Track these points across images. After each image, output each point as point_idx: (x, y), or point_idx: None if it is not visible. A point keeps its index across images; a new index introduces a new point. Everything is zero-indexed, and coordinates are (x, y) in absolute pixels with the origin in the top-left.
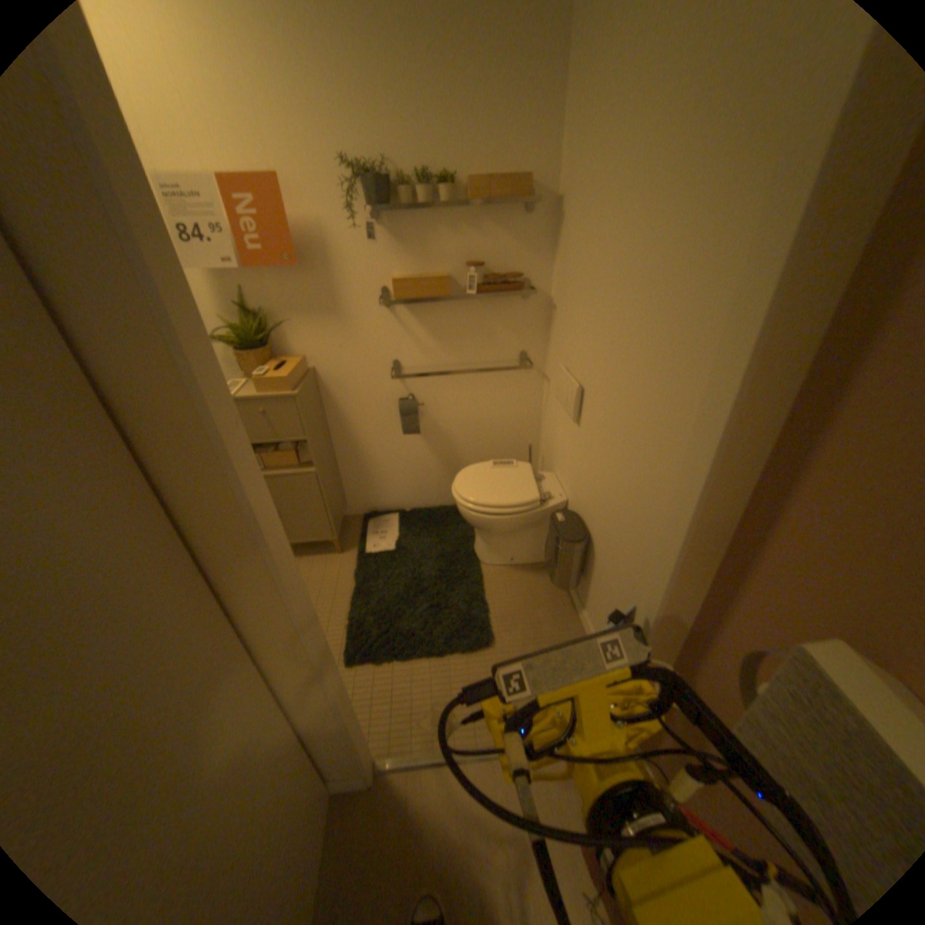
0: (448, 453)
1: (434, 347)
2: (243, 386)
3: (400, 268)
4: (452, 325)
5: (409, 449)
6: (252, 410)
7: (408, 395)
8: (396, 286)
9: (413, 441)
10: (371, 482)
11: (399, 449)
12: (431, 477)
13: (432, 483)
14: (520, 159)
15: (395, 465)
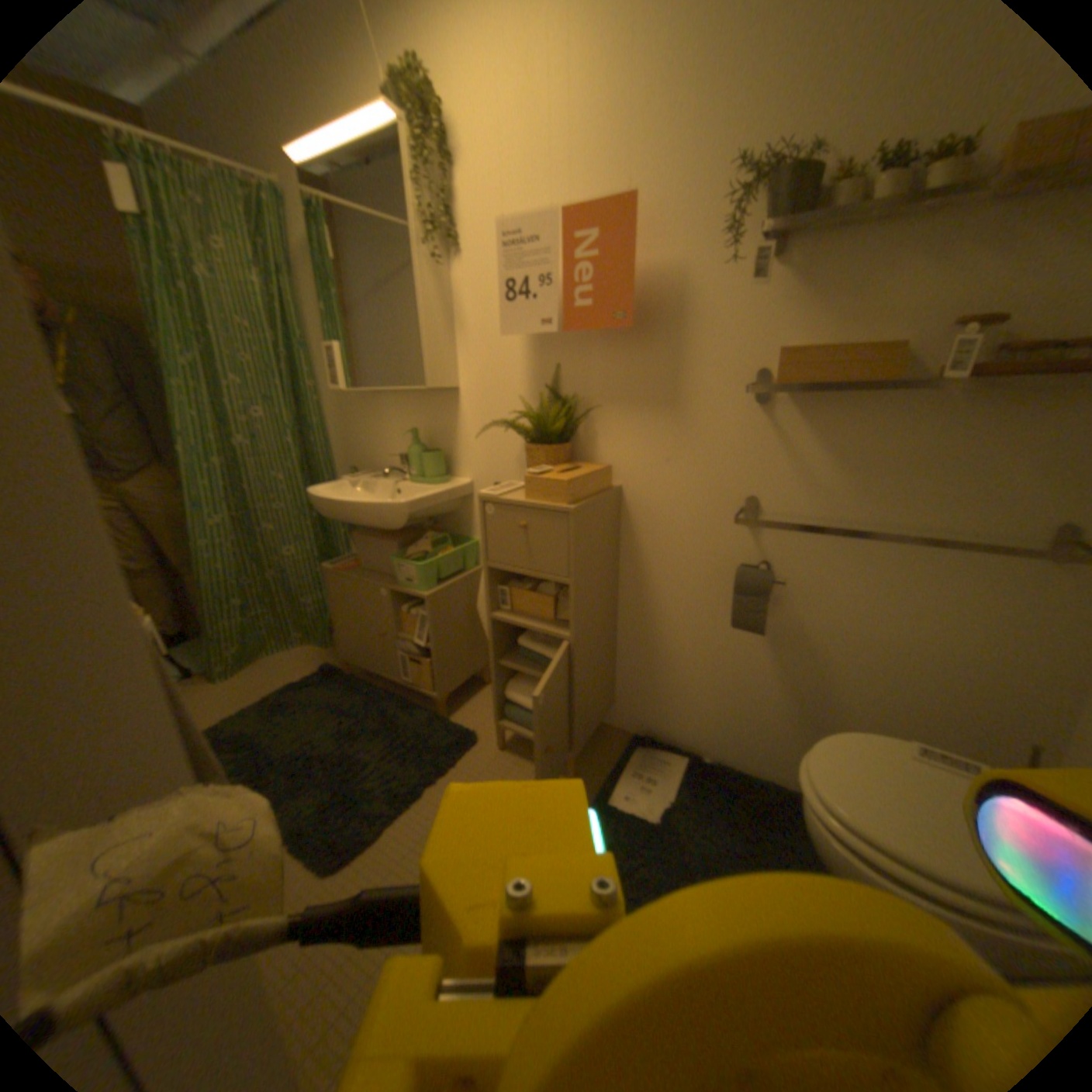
0: (816, 690)
1: (838, 482)
2: (517, 489)
3: (805, 332)
4: (890, 442)
5: (739, 655)
6: (511, 520)
7: (762, 560)
8: (789, 356)
9: (751, 644)
10: (659, 687)
11: (720, 650)
12: (769, 720)
13: (767, 734)
14: None
15: (705, 674)
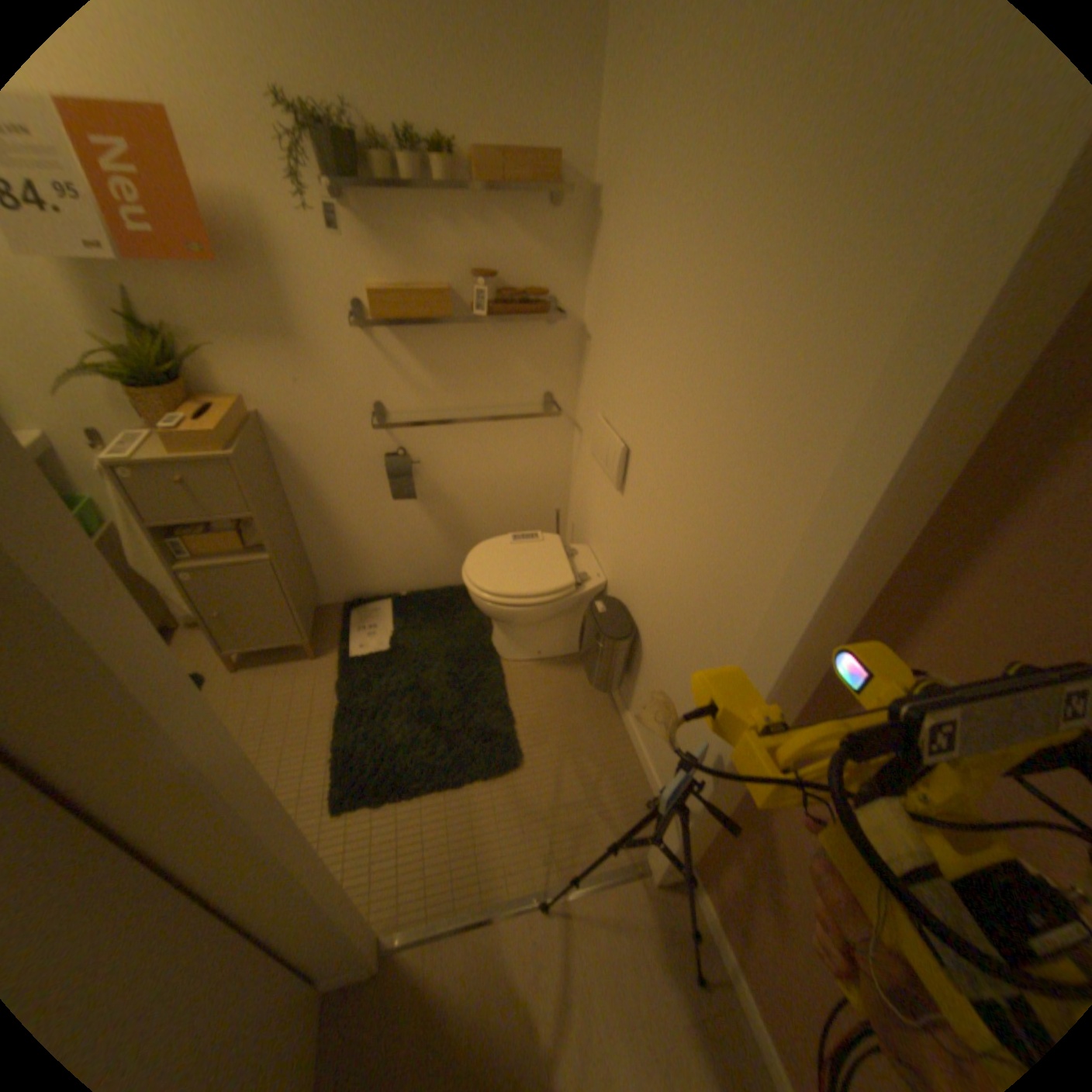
0: (455, 522)
1: (431, 385)
2: (145, 442)
3: (378, 273)
4: (455, 355)
5: (402, 518)
6: (162, 479)
7: (398, 449)
8: (375, 300)
9: (408, 508)
10: (352, 562)
11: (389, 519)
12: (433, 552)
13: (434, 560)
14: (545, 128)
15: (383, 539)
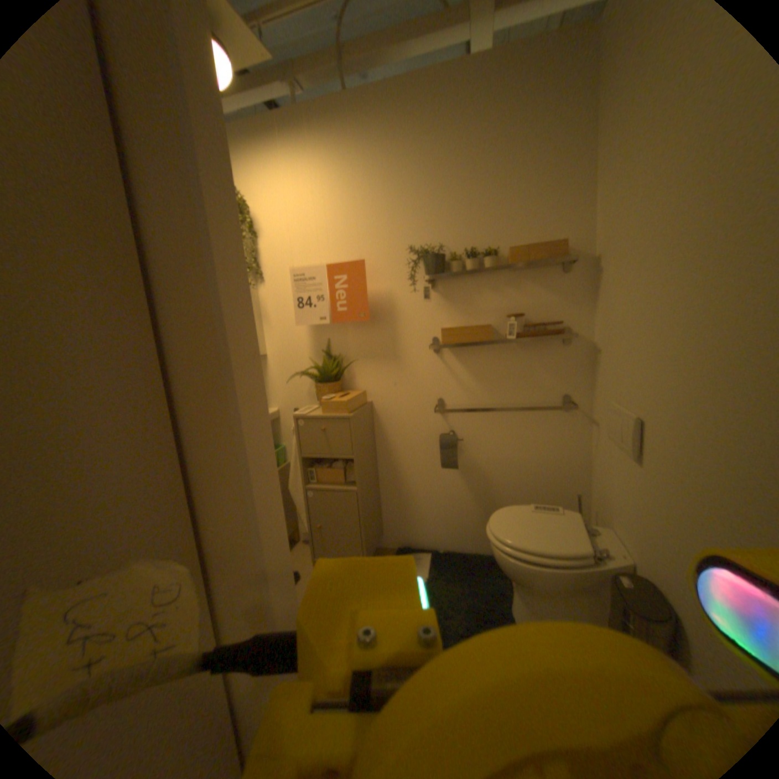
0: (488, 493)
1: (476, 386)
2: (315, 408)
3: (450, 320)
4: (494, 366)
5: (448, 483)
6: (316, 426)
7: (450, 429)
8: (445, 331)
9: (453, 475)
10: (409, 513)
11: (438, 483)
12: (469, 517)
13: (469, 525)
14: (558, 230)
15: (433, 499)
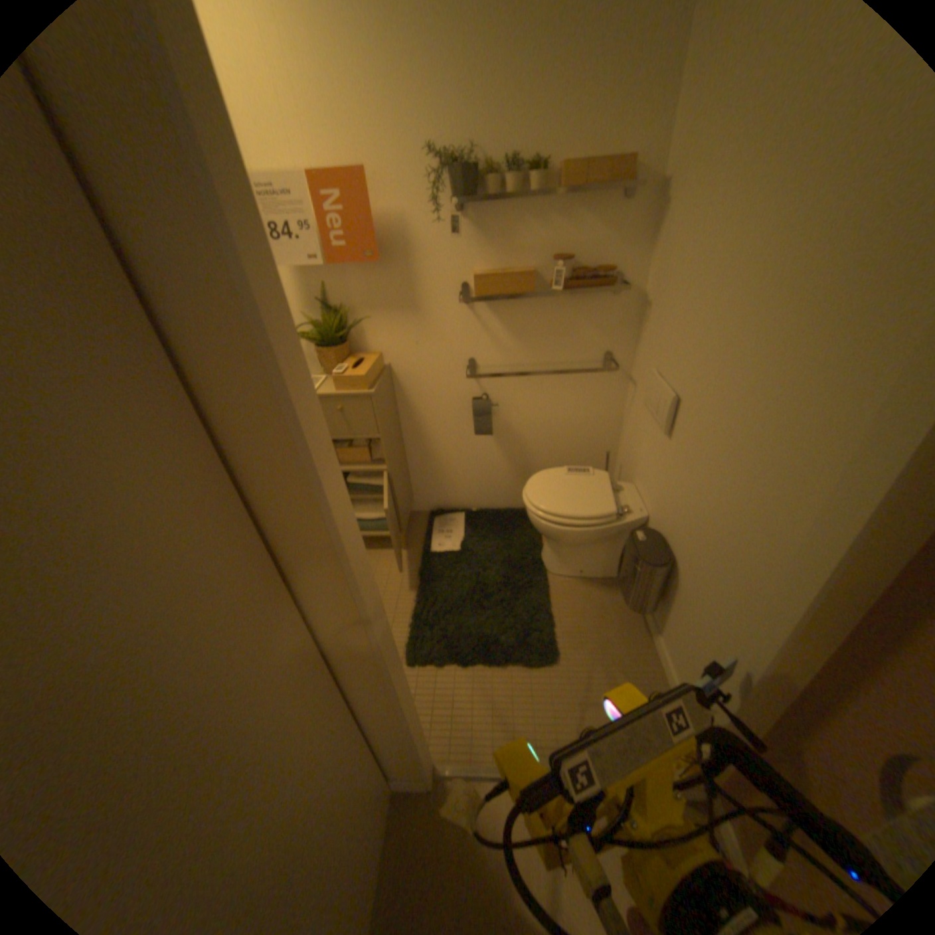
0: (520, 455)
1: (512, 345)
2: (322, 383)
3: (482, 262)
4: (533, 322)
5: (479, 449)
6: (330, 407)
7: (482, 395)
8: (478, 282)
9: (484, 441)
10: (439, 480)
11: (469, 449)
12: (500, 478)
13: (500, 485)
14: (624, 137)
15: (464, 465)
